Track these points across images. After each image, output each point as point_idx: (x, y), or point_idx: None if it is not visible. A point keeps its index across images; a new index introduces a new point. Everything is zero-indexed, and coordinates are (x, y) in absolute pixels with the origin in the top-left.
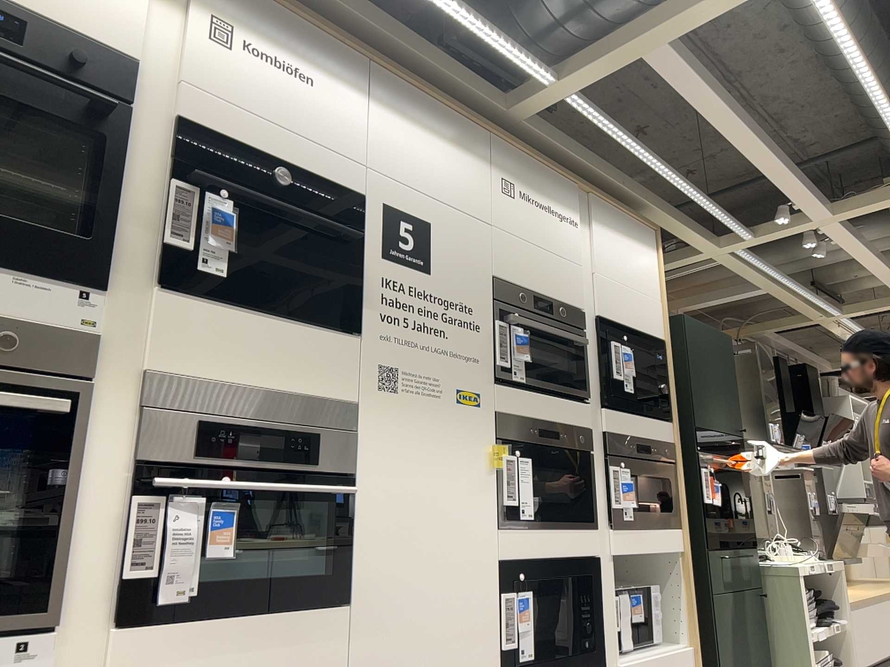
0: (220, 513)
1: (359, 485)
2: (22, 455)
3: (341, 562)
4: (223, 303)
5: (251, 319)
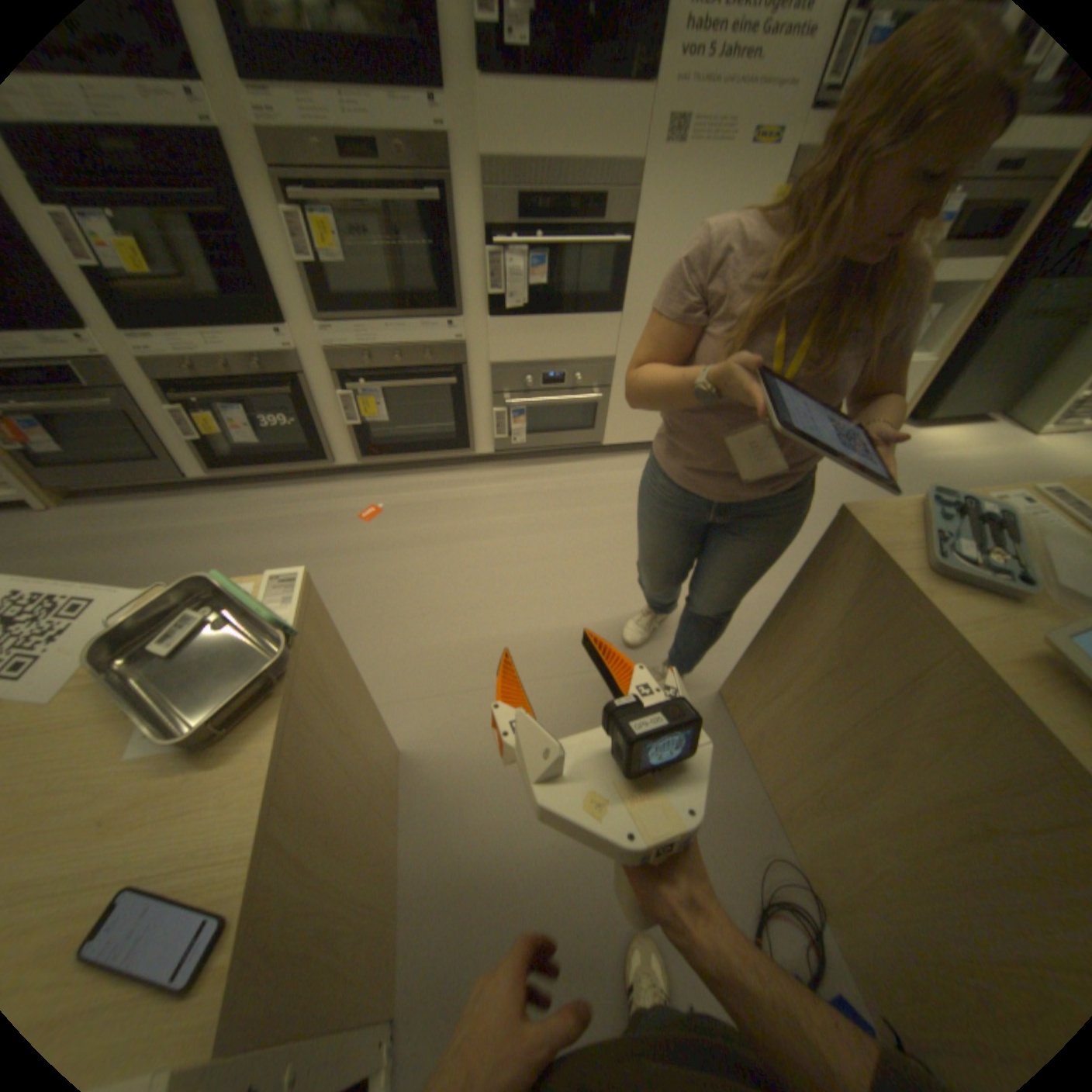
0: (538, 253)
1: (636, 232)
2: (429, 217)
3: (616, 287)
4: (527, 78)
5: (550, 91)
